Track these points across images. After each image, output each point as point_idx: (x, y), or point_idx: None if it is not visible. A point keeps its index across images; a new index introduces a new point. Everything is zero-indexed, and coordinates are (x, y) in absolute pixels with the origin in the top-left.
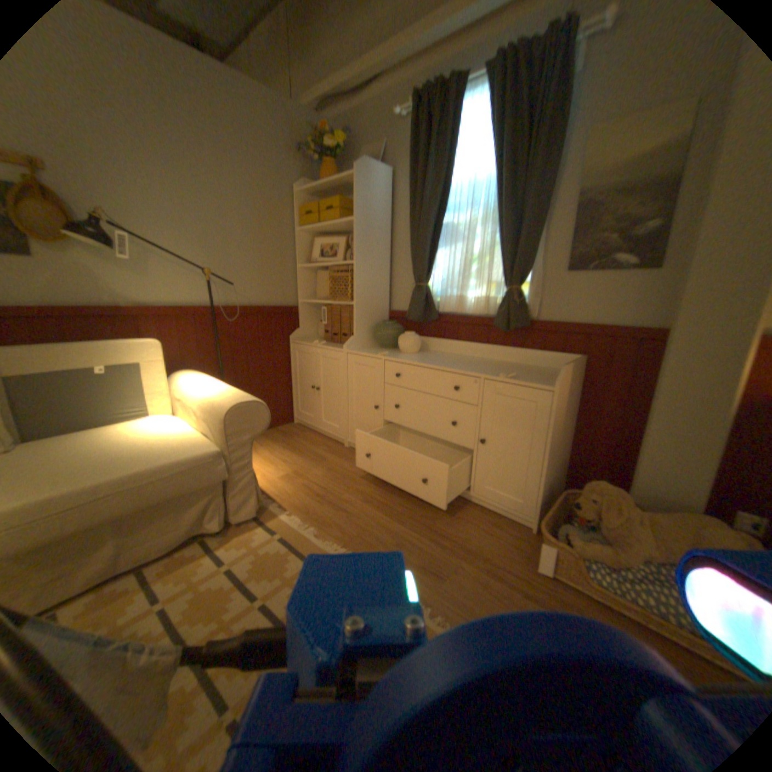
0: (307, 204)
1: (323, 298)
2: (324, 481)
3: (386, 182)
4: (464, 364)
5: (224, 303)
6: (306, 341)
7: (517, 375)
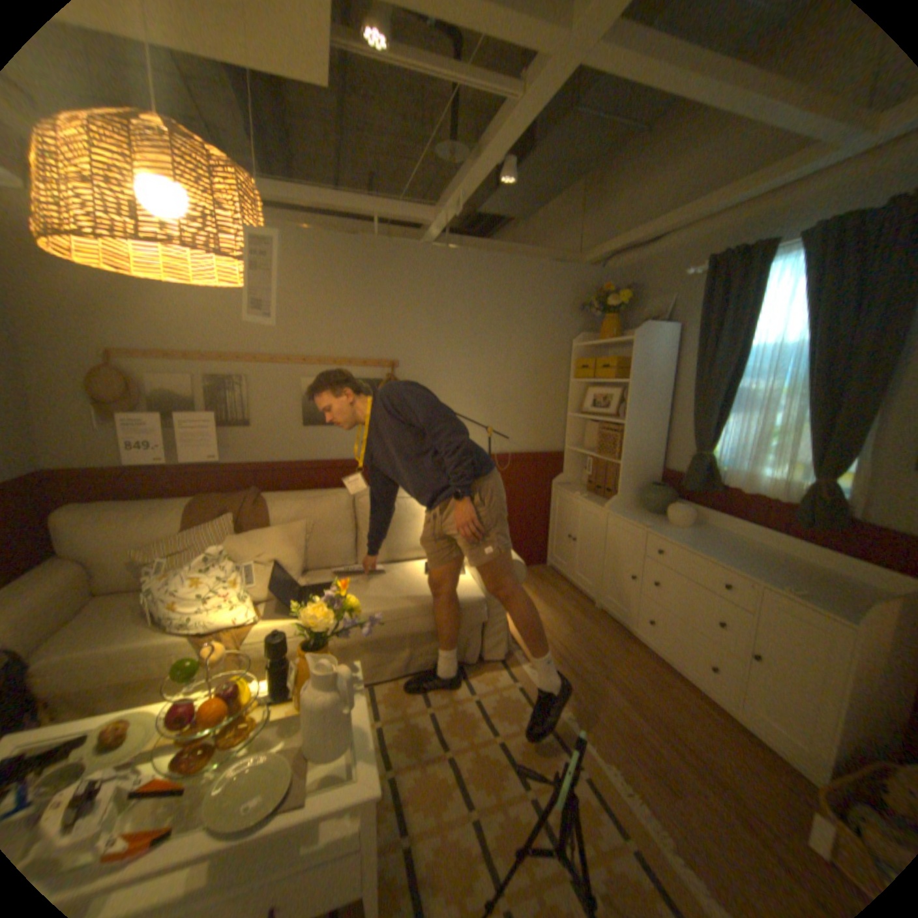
0: (583, 356)
1: (589, 448)
2: (569, 643)
3: (671, 339)
4: (746, 558)
5: (497, 451)
6: (567, 489)
7: (812, 593)
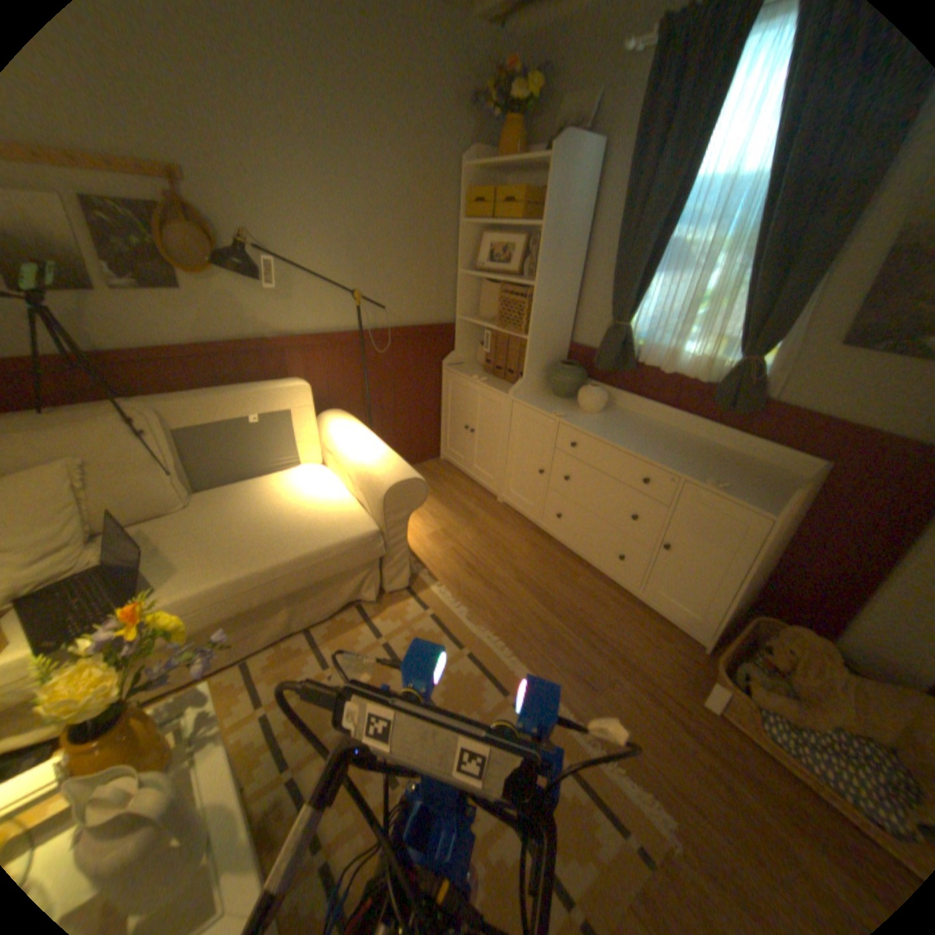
0: (478, 184)
1: (487, 318)
2: (476, 547)
3: (595, 163)
4: (662, 446)
5: (372, 325)
6: (462, 370)
7: (730, 483)
